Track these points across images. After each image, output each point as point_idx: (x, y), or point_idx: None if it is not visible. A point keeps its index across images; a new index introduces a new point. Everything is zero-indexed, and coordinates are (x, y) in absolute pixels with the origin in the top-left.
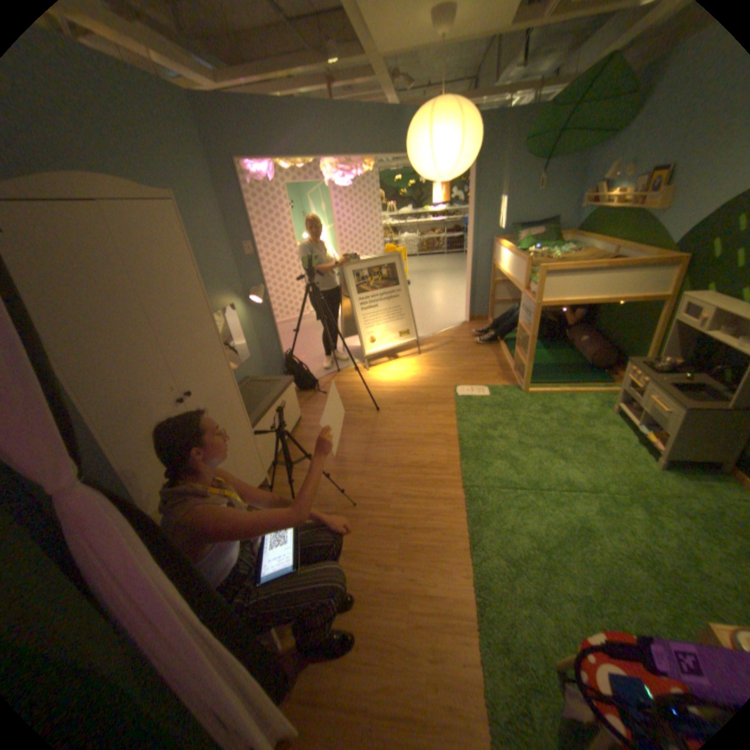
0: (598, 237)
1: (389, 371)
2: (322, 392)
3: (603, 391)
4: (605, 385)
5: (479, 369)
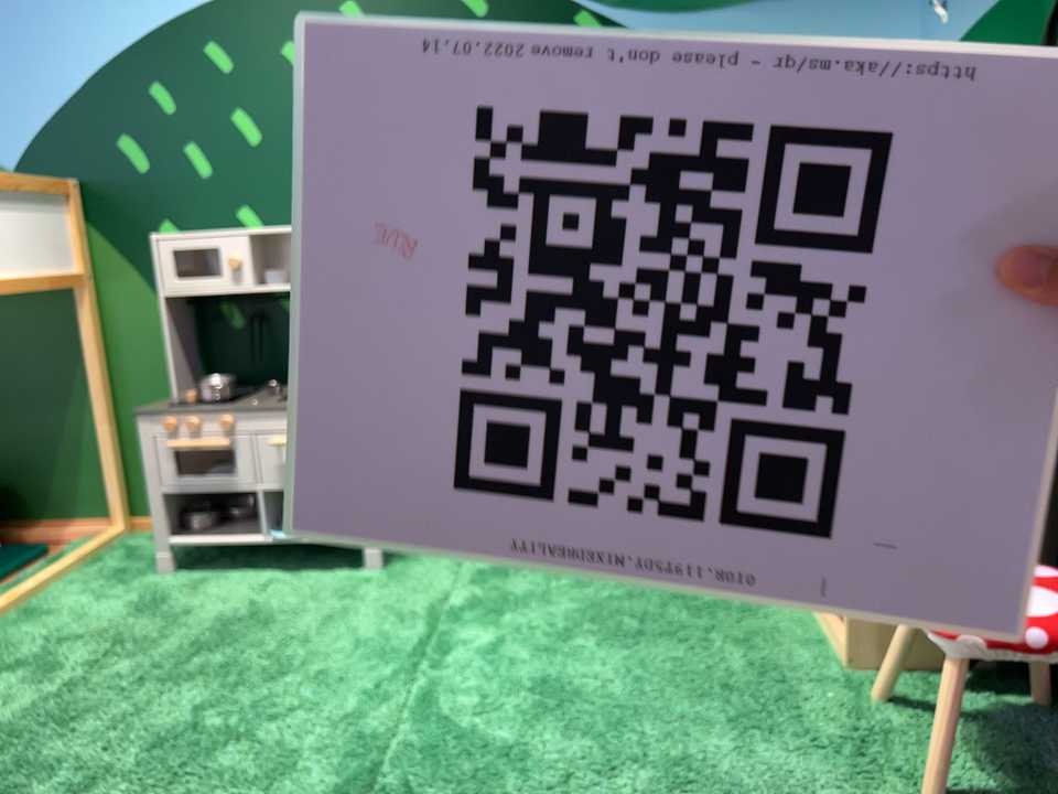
0: None
1: None
2: None
3: (58, 567)
4: (35, 563)
5: None
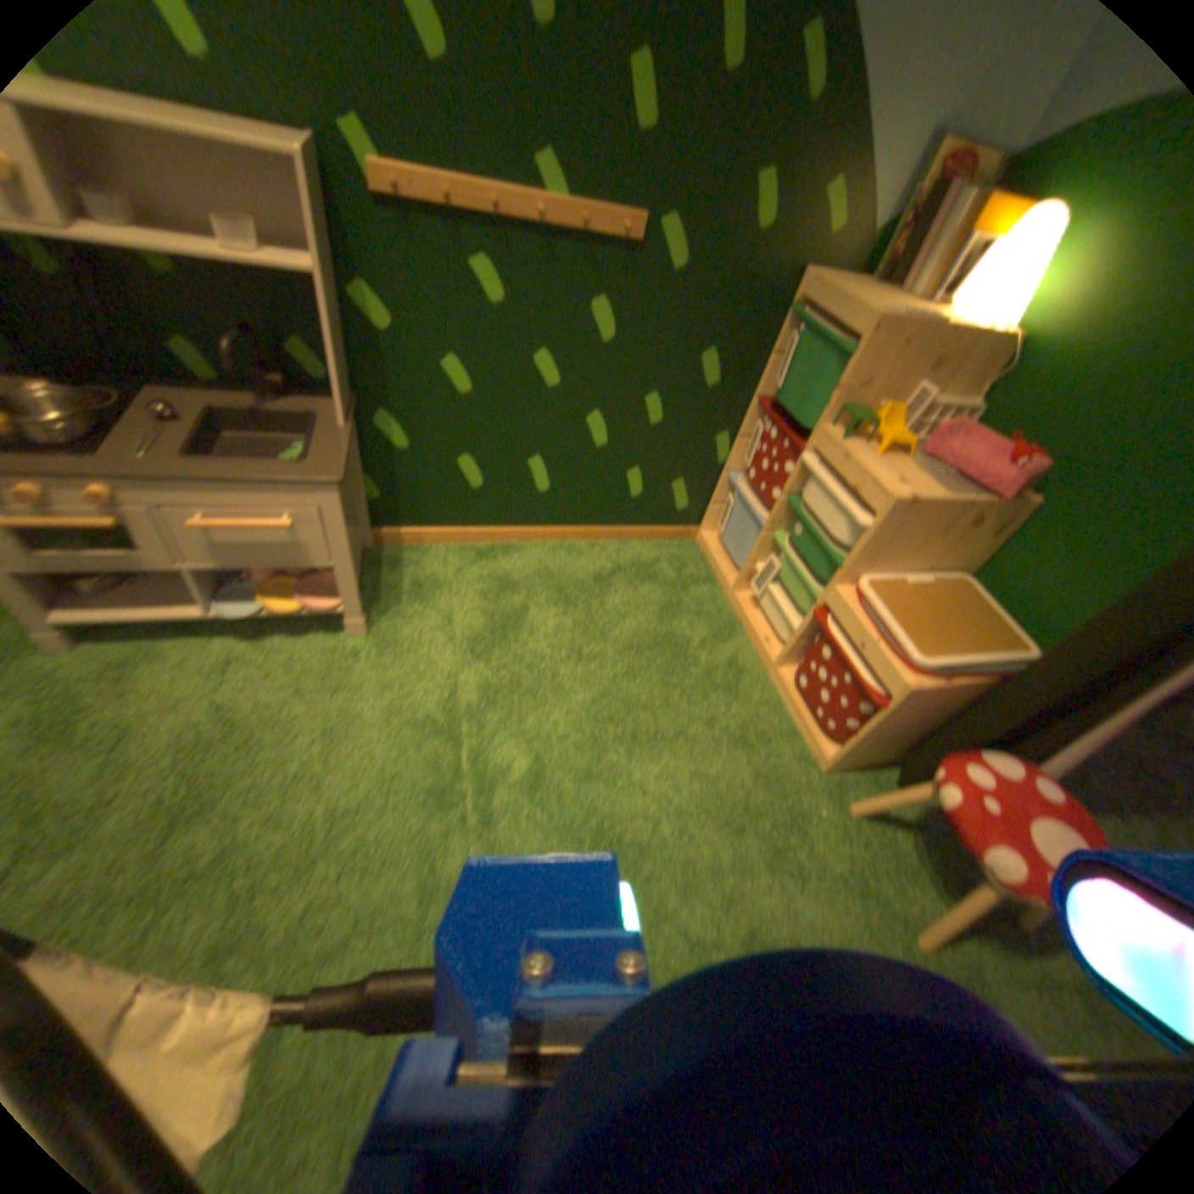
0: None
1: None
2: None
3: None
4: None
5: None
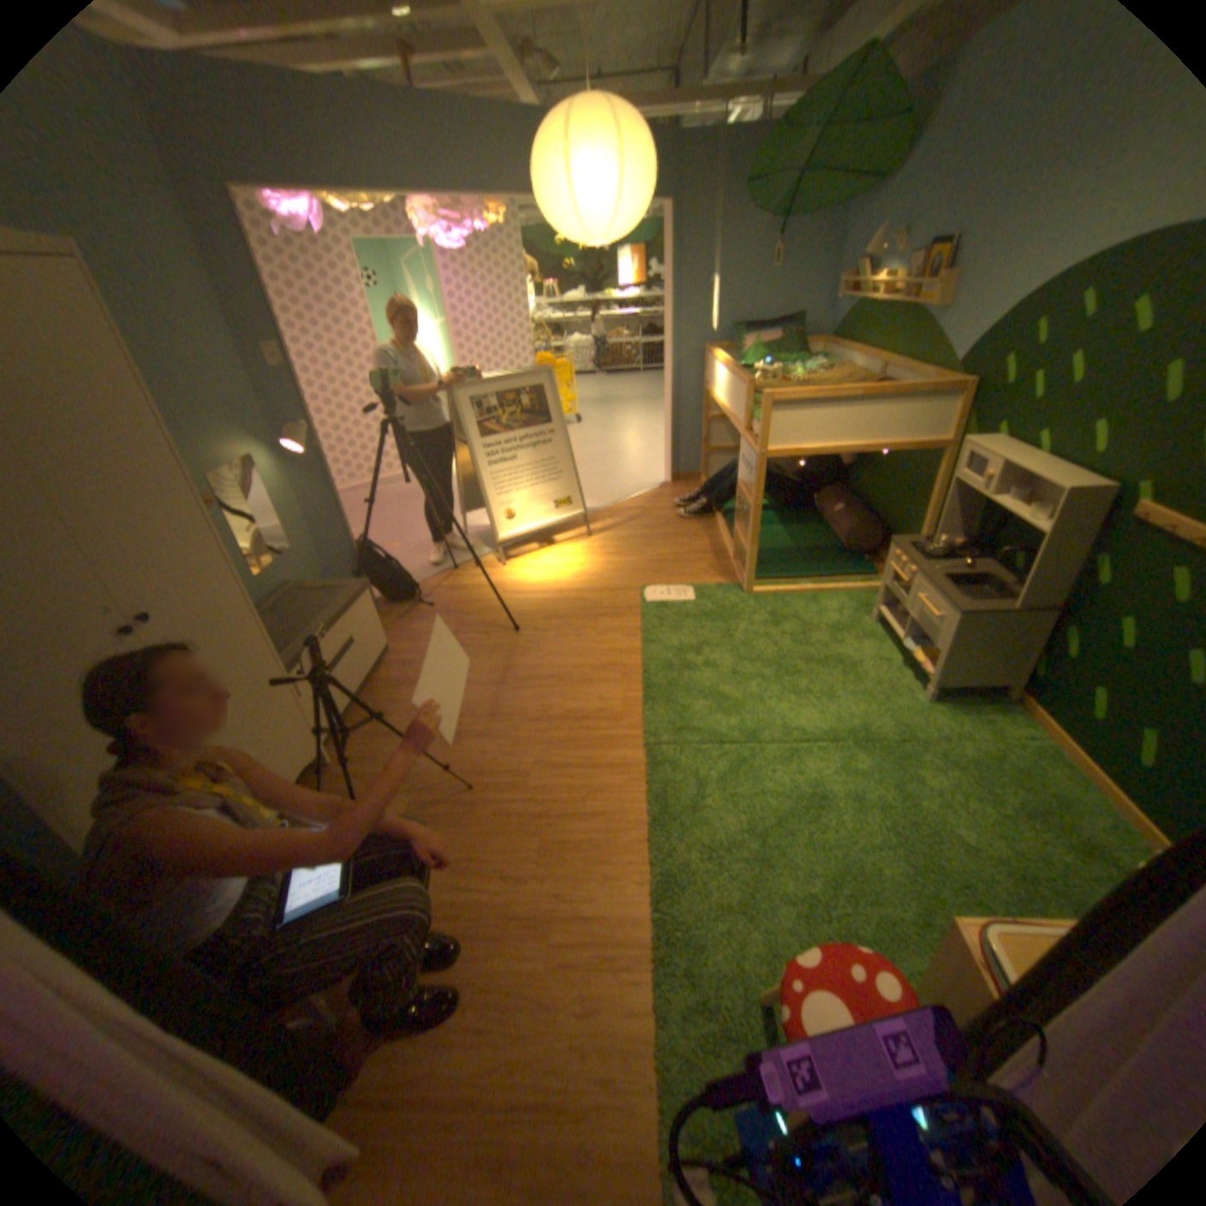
0: (857, 349)
1: (539, 566)
2: (425, 605)
3: (859, 588)
4: (863, 579)
5: (682, 559)
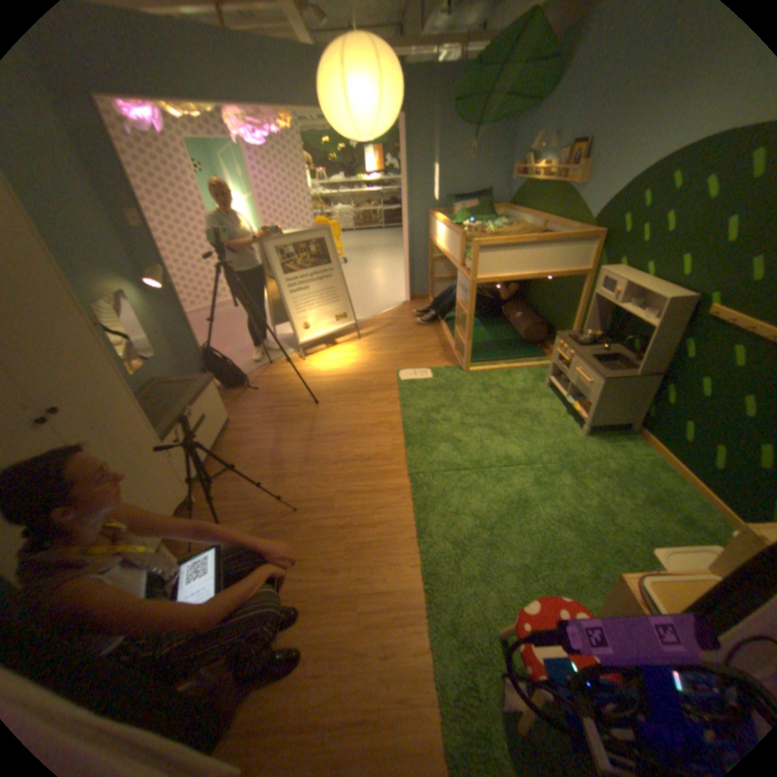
0: (527, 212)
1: (328, 360)
2: (253, 389)
3: (536, 365)
4: (538, 359)
5: (422, 351)
